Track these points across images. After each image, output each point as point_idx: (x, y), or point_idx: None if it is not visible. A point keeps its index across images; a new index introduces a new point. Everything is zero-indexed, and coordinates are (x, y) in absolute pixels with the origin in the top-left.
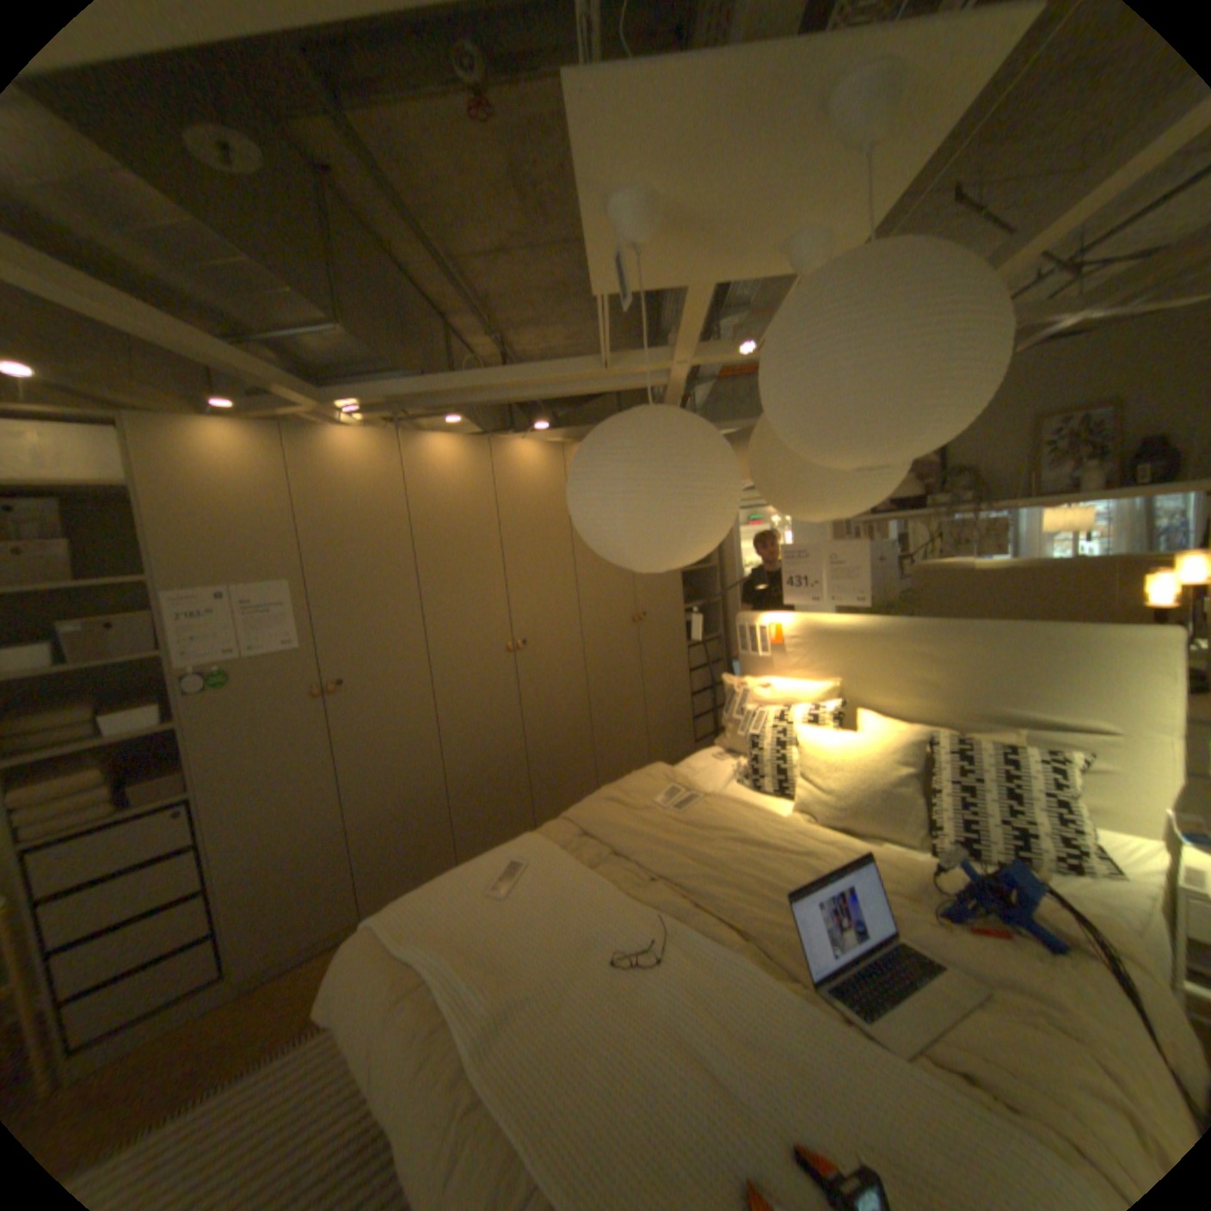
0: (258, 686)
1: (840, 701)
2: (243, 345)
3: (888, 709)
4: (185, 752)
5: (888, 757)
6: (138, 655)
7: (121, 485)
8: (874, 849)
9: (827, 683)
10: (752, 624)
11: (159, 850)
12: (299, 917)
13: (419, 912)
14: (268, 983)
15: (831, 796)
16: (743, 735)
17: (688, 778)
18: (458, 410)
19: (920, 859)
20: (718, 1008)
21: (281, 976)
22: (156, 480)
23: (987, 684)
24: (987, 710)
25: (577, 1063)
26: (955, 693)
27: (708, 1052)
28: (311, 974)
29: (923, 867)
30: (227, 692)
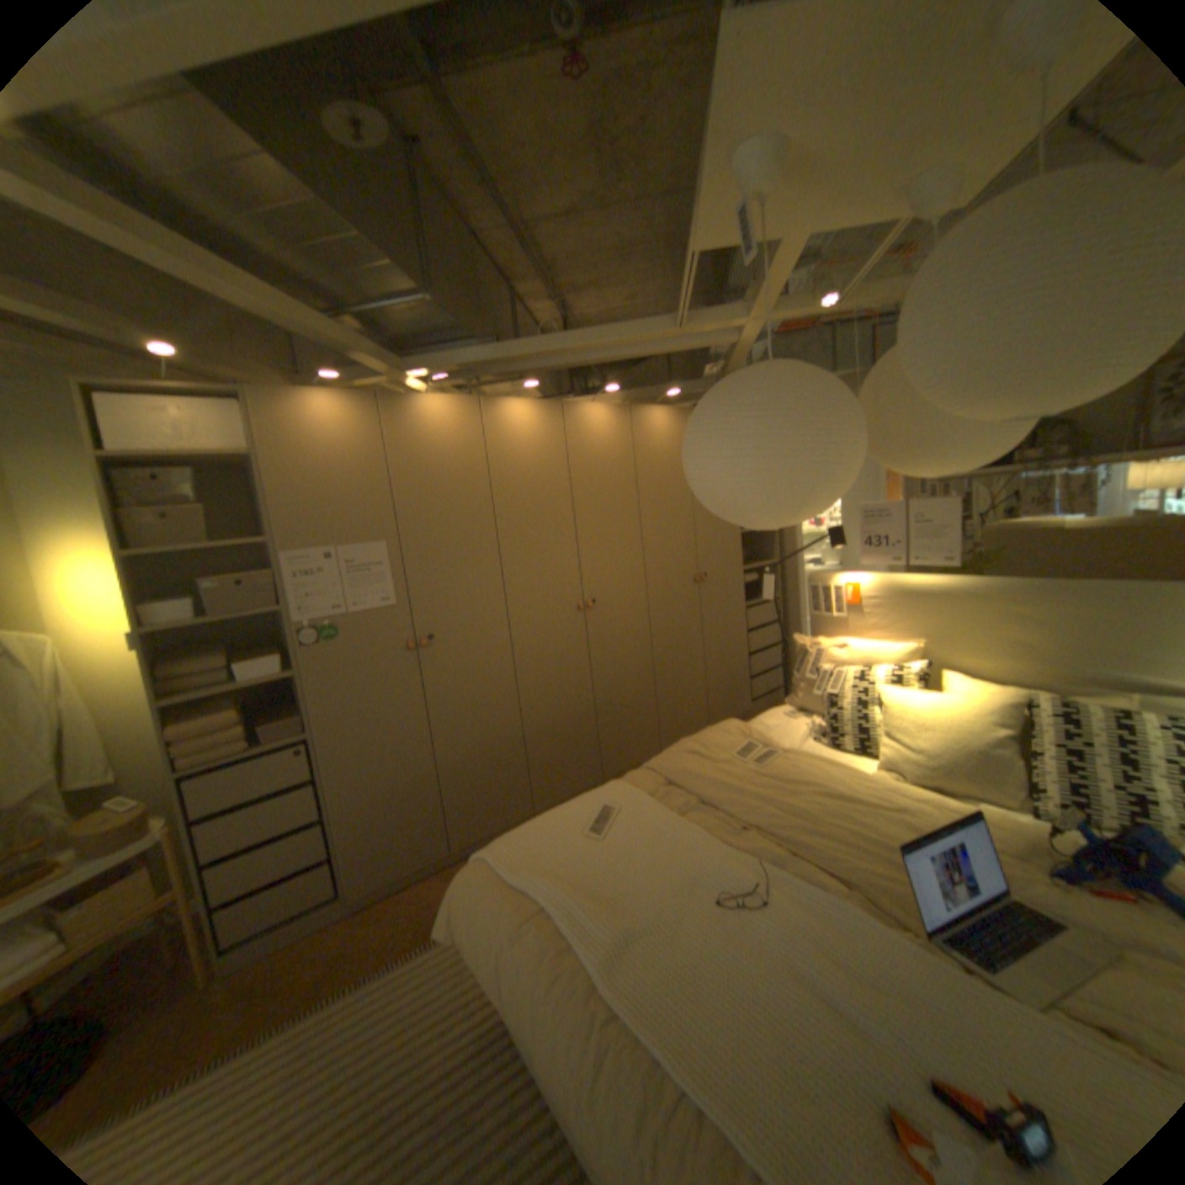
0: (362, 639)
1: (926, 662)
2: (341, 319)
3: (977, 670)
4: (304, 697)
5: (984, 719)
6: (263, 609)
7: (246, 453)
8: (971, 809)
9: (908, 644)
10: (827, 584)
11: (285, 782)
12: (399, 848)
13: (526, 847)
14: (375, 904)
15: (922, 755)
16: (820, 693)
17: (763, 734)
18: (528, 375)
19: (1020, 820)
20: (832, 949)
21: (385, 899)
22: (275, 448)
23: (1094, 646)
24: (1093, 673)
25: (702, 989)
26: (1056, 655)
27: (829, 989)
28: (411, 899)
29: (1027, 828)
30: (337, 644)
